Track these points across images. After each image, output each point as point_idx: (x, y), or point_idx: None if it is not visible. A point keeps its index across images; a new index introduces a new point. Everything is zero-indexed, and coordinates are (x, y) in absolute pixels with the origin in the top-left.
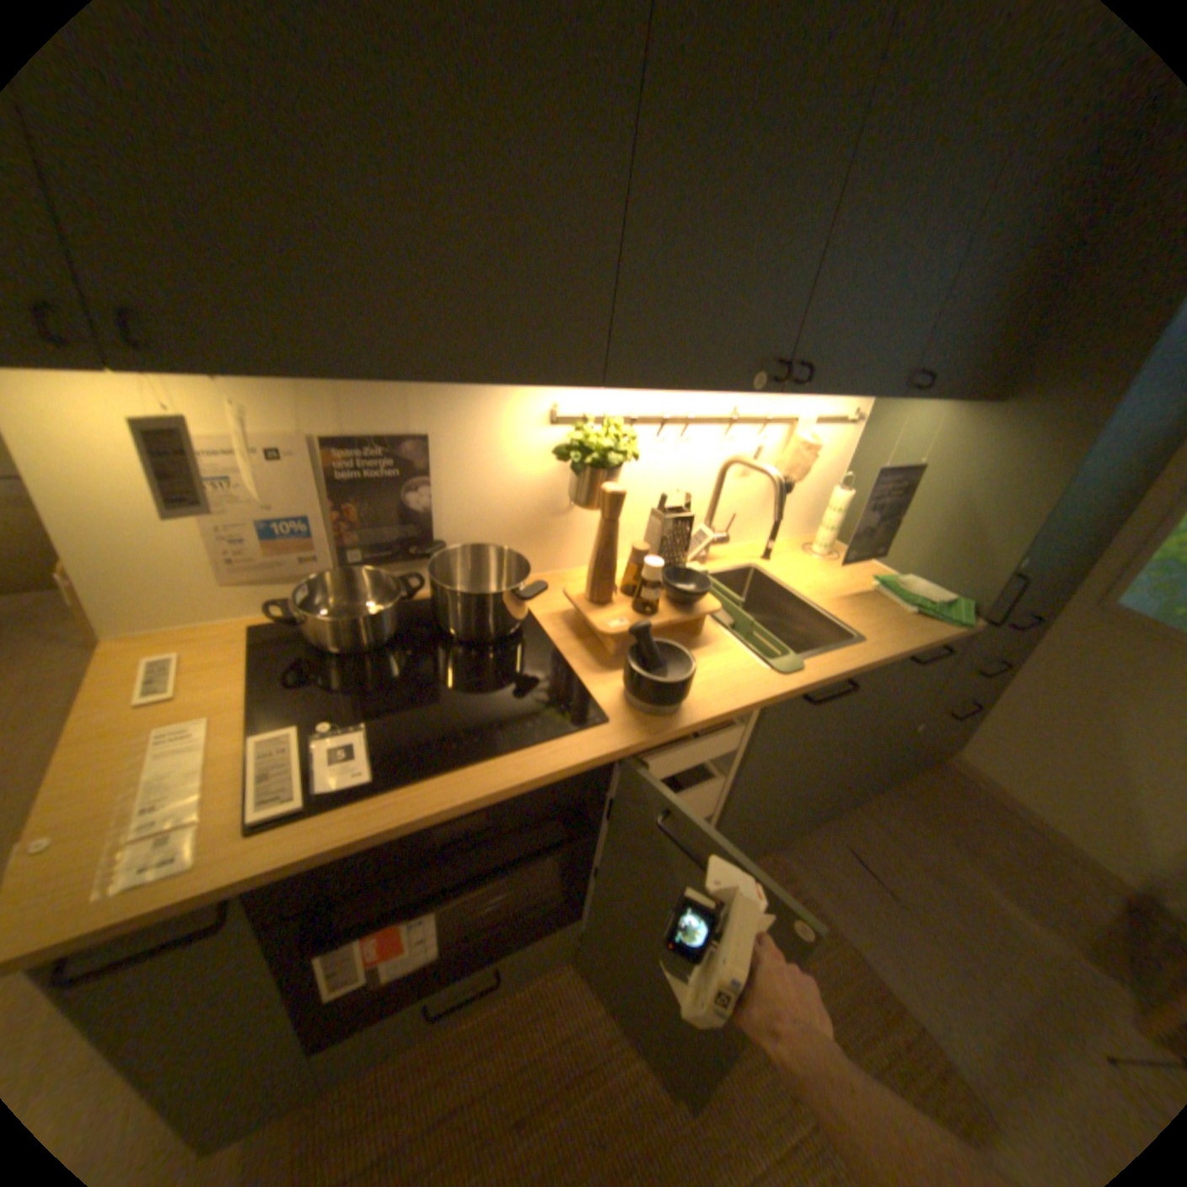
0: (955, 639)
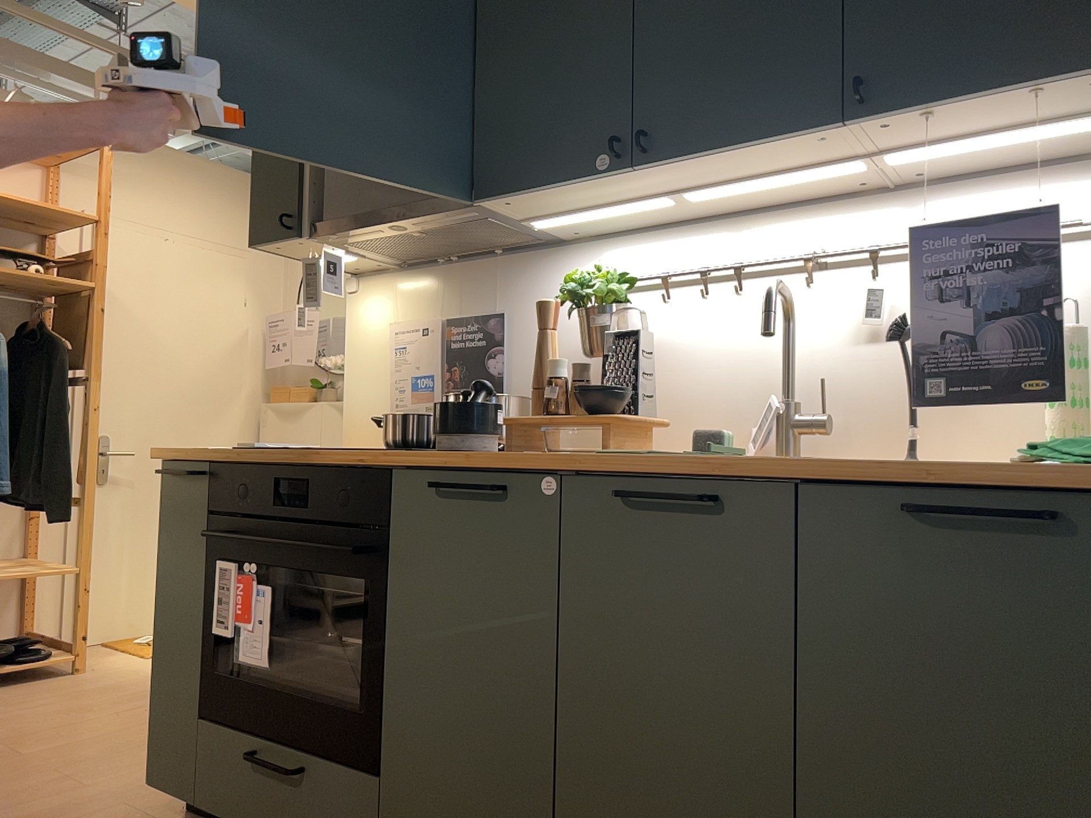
0: (1036, 475)
